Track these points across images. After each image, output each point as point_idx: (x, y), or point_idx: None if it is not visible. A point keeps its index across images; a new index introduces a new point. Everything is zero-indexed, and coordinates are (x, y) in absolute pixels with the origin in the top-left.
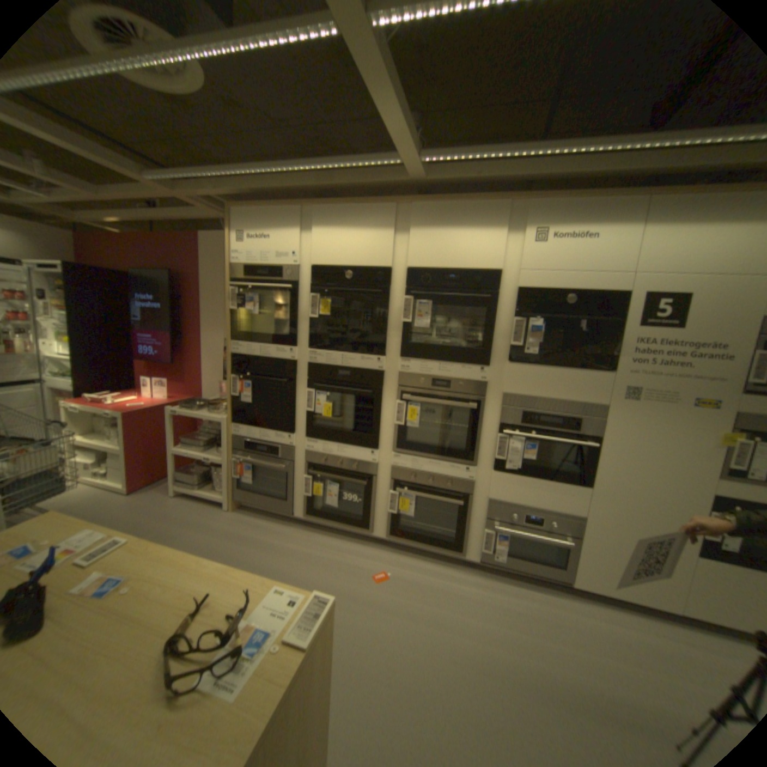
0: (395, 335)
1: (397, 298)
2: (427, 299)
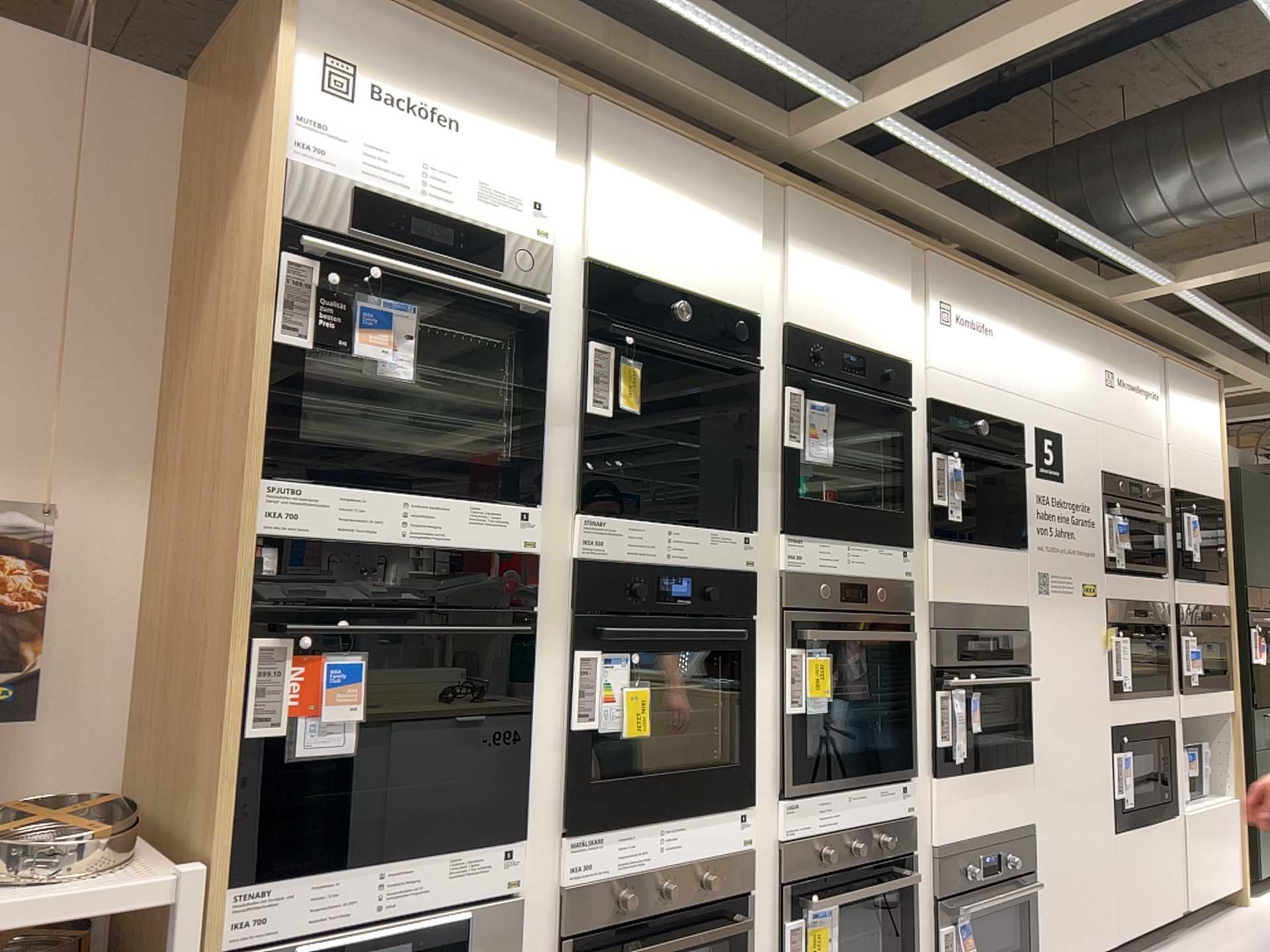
0: (764, 474)
1: (766, 388)
2: (816, 397)
